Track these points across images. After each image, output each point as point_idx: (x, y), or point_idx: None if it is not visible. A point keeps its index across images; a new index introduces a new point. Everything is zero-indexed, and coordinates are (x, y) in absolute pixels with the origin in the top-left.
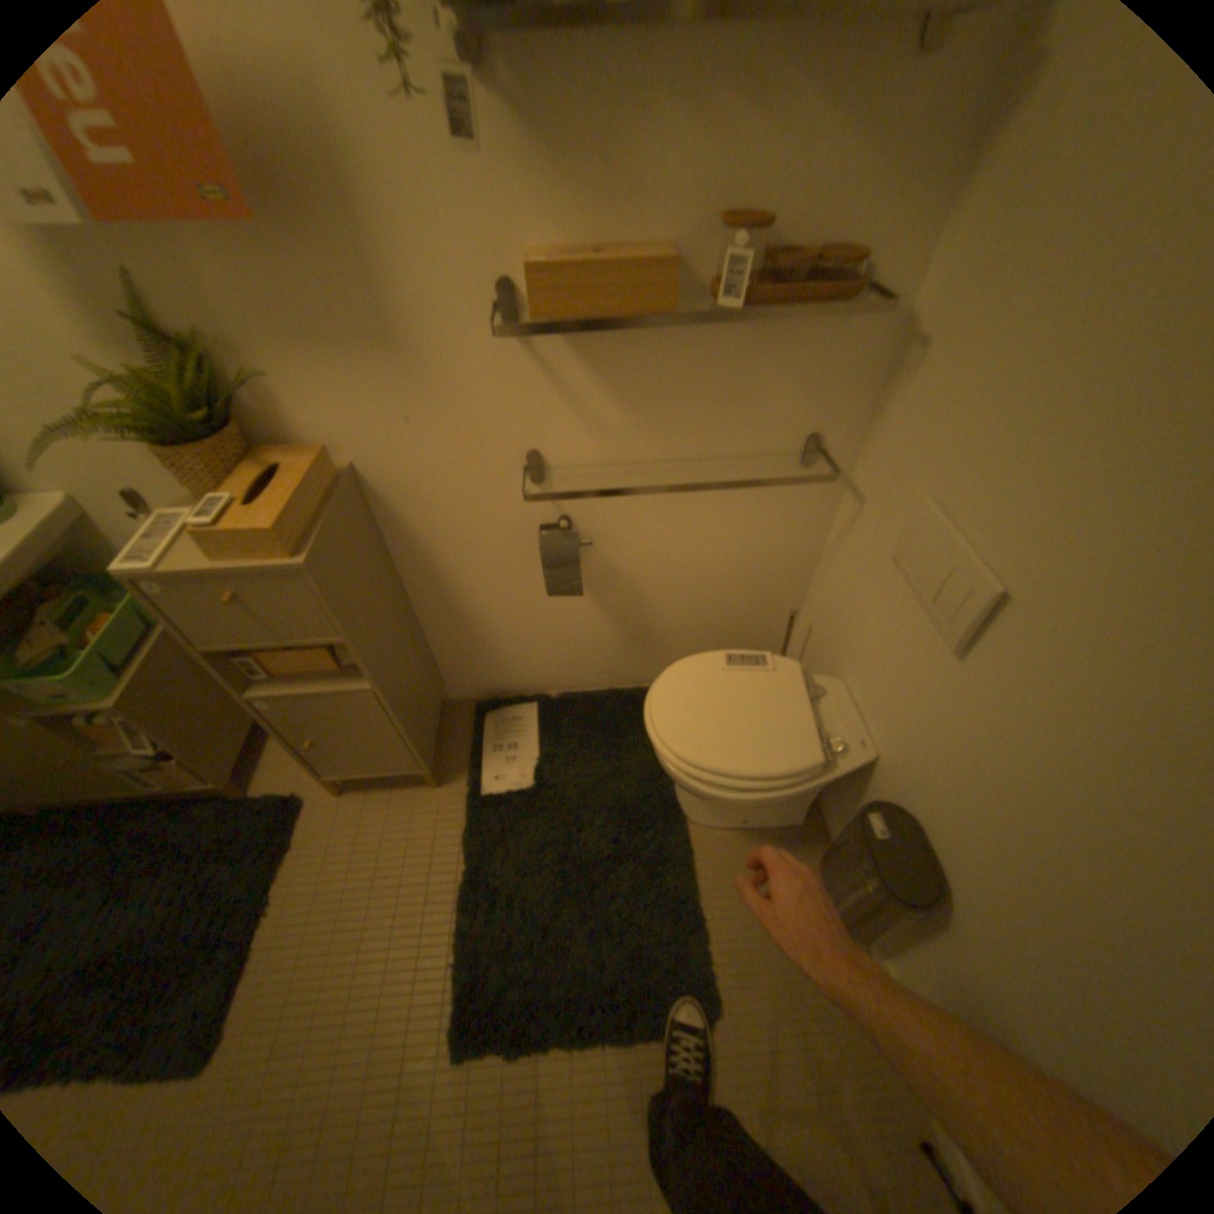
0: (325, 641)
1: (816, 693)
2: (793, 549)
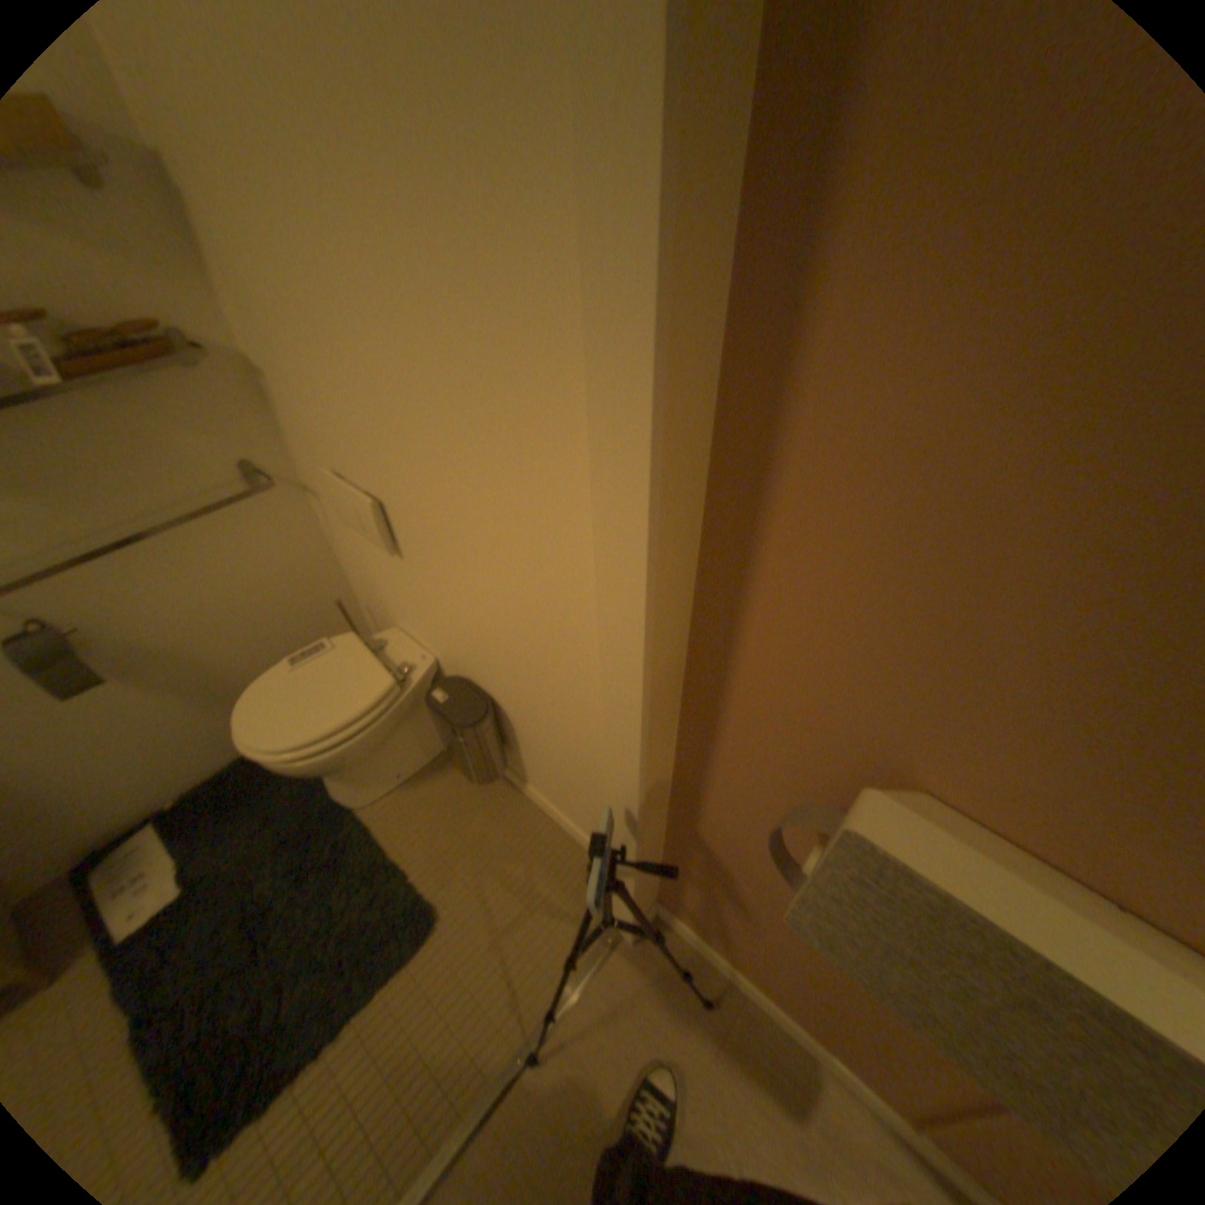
0: None
1: (378, 648)
2: (304, 557)
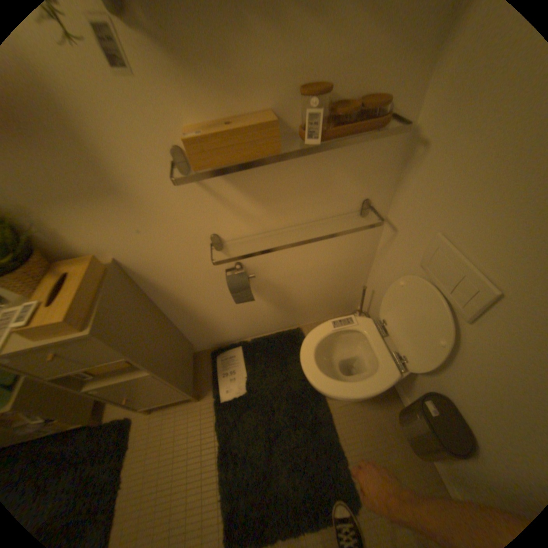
0: (114, 362)
1: (383, 330)
2: (359, 255)
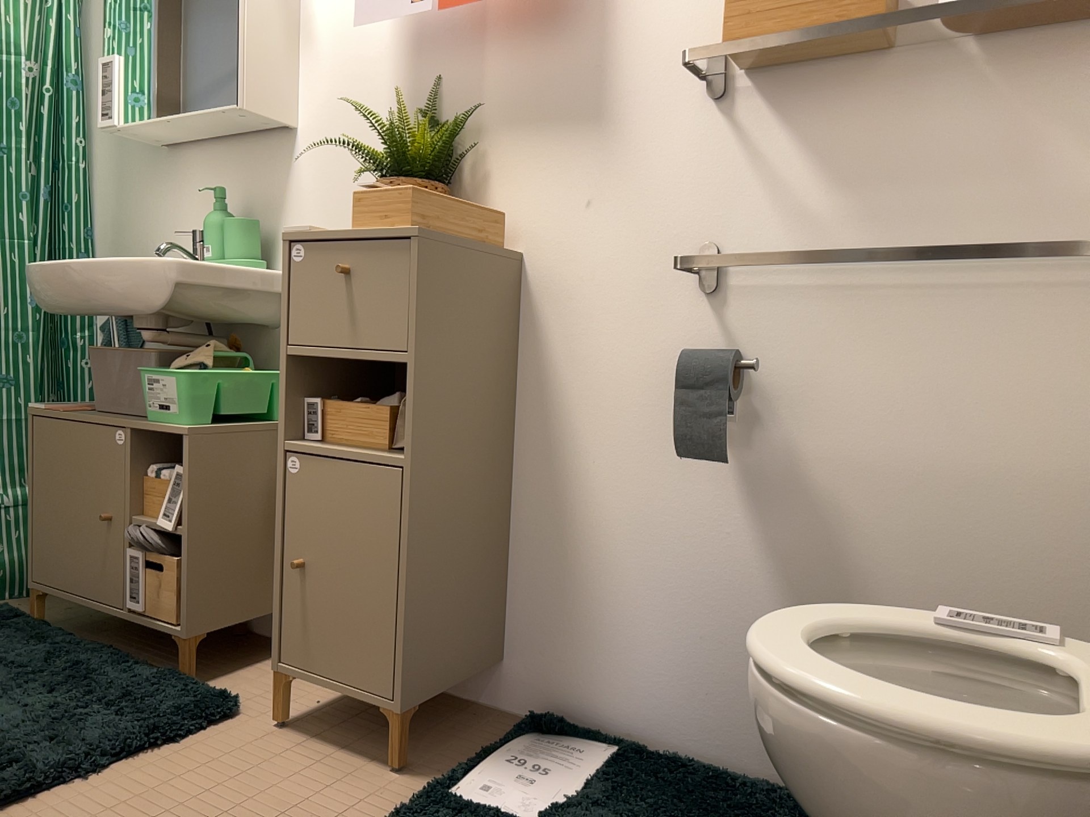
0: (389, 359)
1: None
2: None
